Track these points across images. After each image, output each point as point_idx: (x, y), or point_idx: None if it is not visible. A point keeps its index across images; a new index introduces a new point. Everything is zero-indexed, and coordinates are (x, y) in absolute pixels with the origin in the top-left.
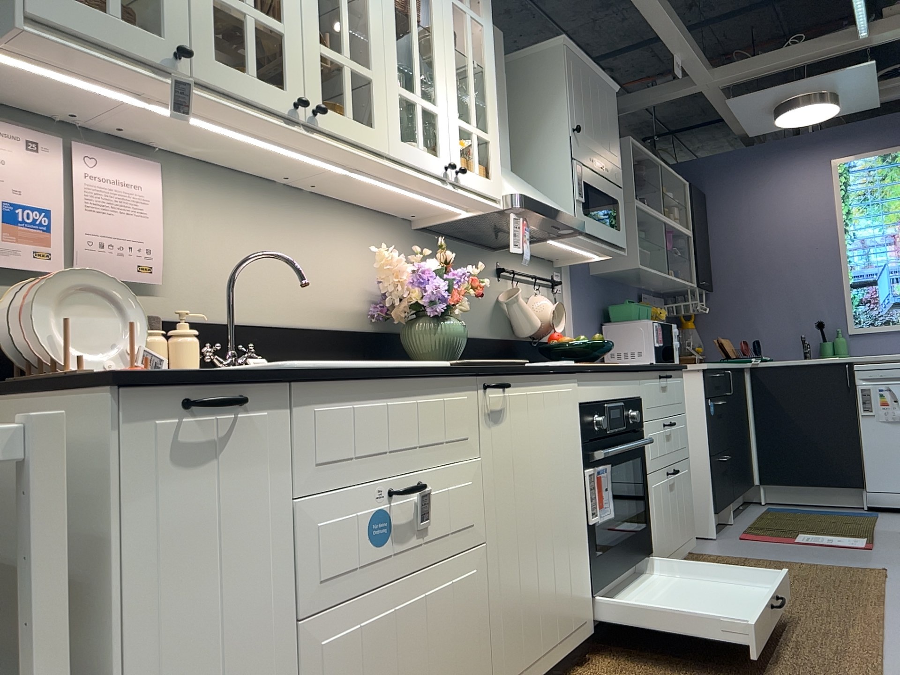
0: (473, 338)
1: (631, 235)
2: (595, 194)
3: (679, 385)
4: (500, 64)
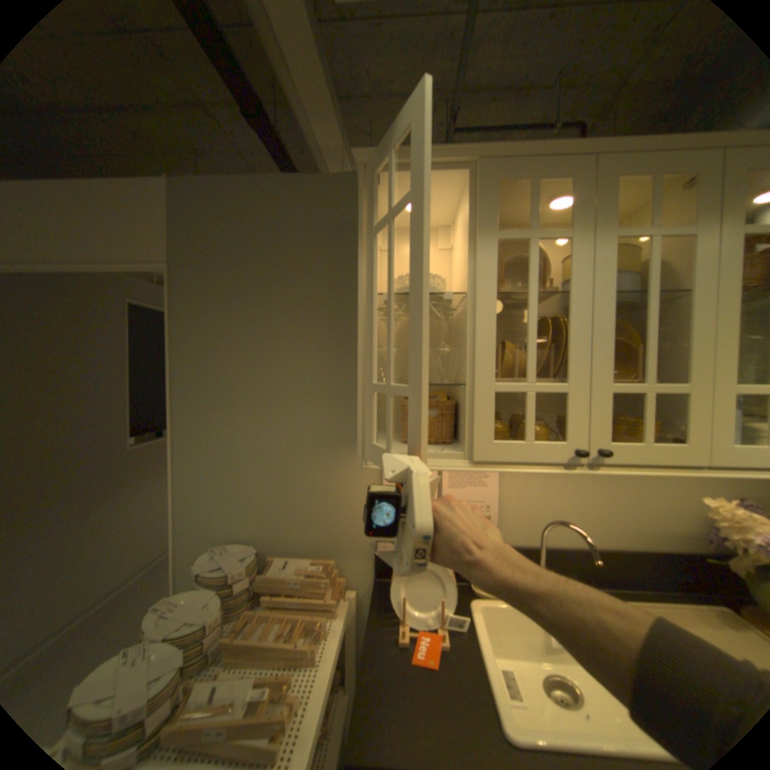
0: None
1: None
2: None
3: None
4: None
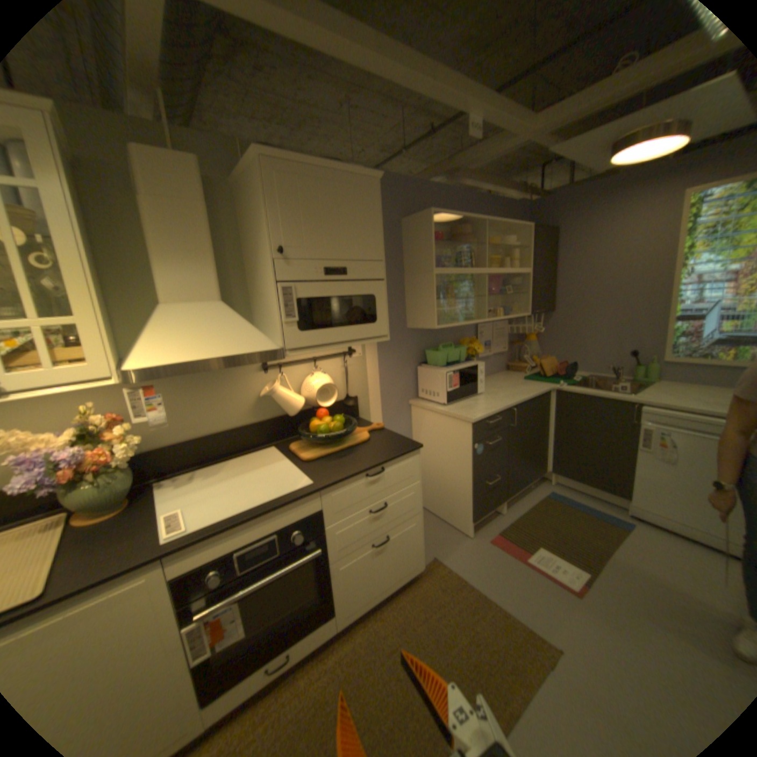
0: (223, 432)
1: (429, 300)
2: (331, 300)
3: (405, 466)
4: (186, 193)
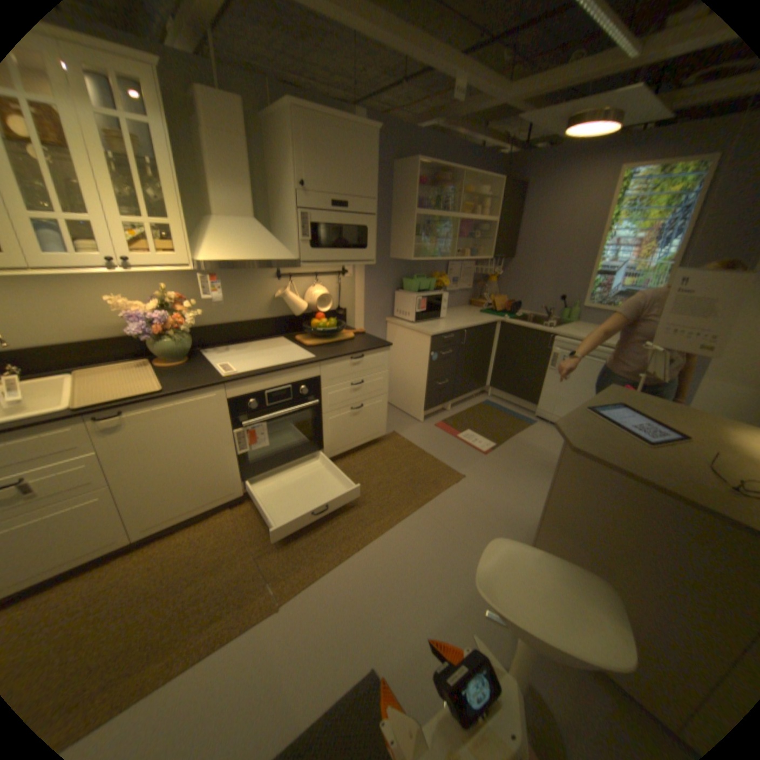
0: (247, 321)
1: (410, 236)
2: (334, 227)
3: (378, 357)
4: (234, 129)
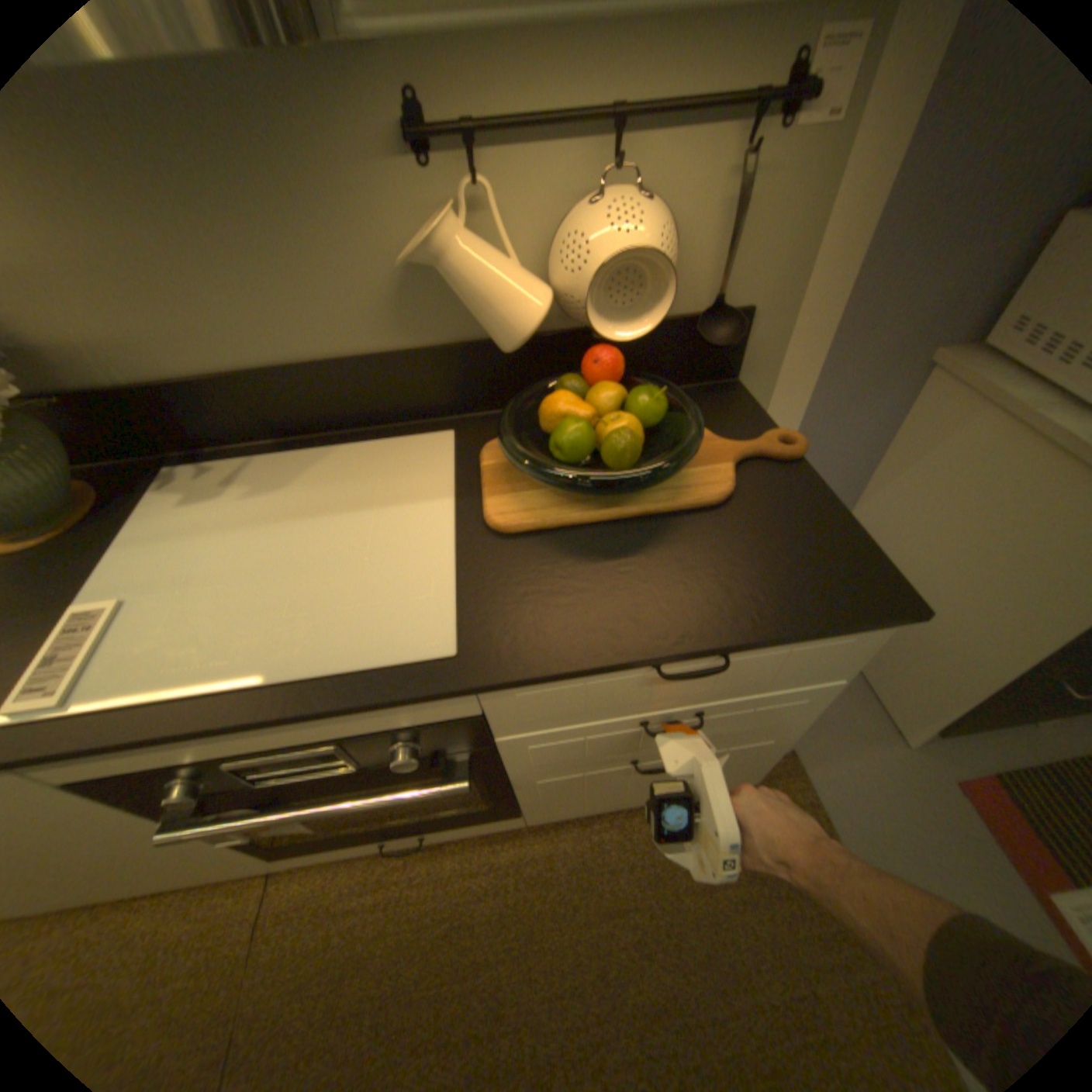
0: (313, 363)
1: None
2: None
3: (817, 652)
4: None
